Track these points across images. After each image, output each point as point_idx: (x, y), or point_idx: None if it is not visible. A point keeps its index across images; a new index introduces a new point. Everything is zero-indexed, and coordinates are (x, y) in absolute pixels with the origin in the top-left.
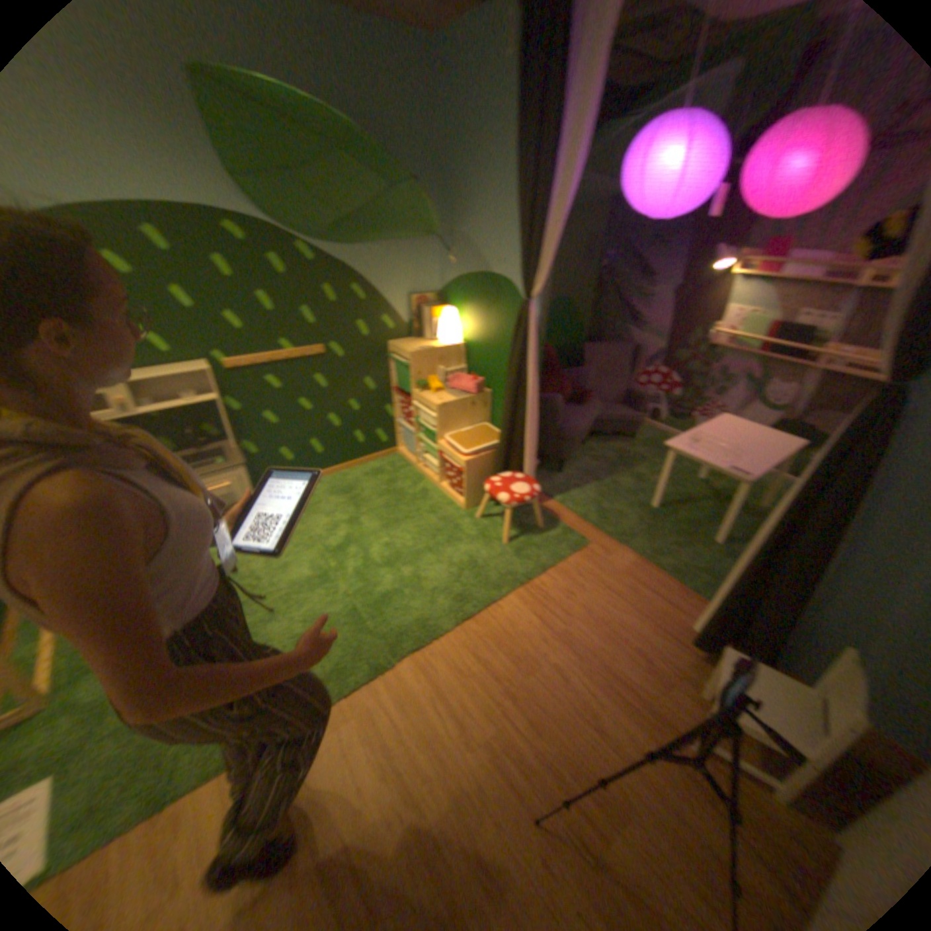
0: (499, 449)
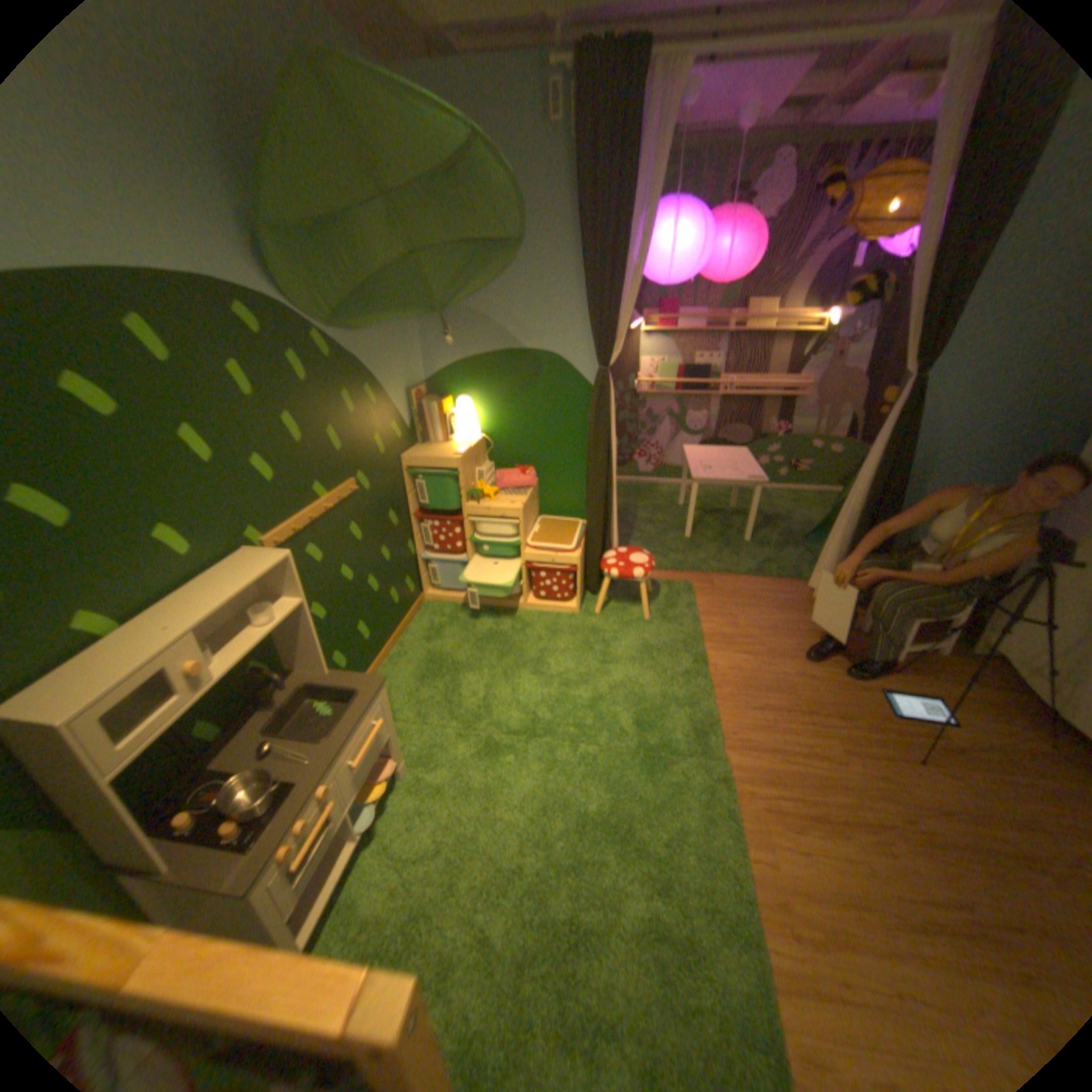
0: (592, 532)
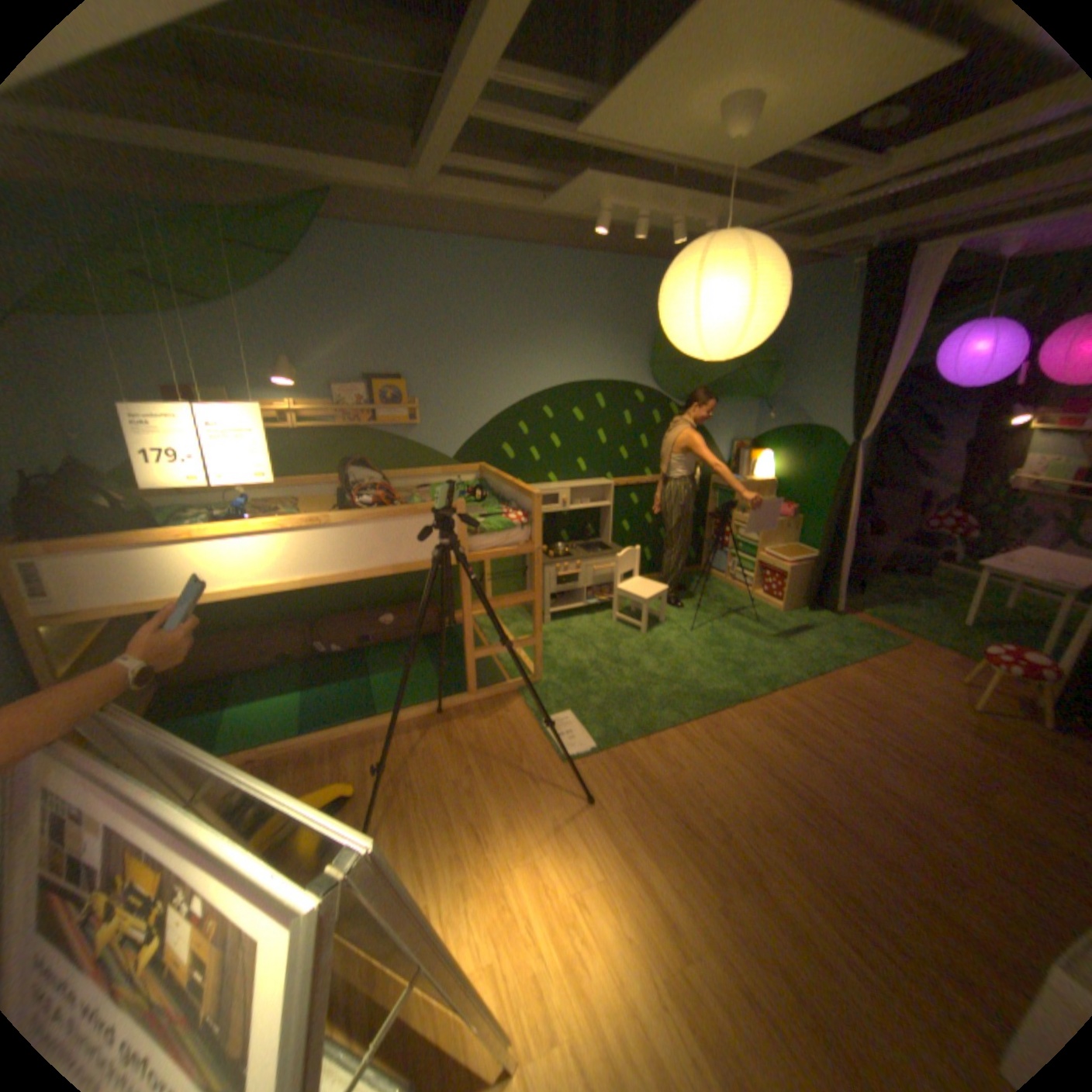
0: (819, 560)
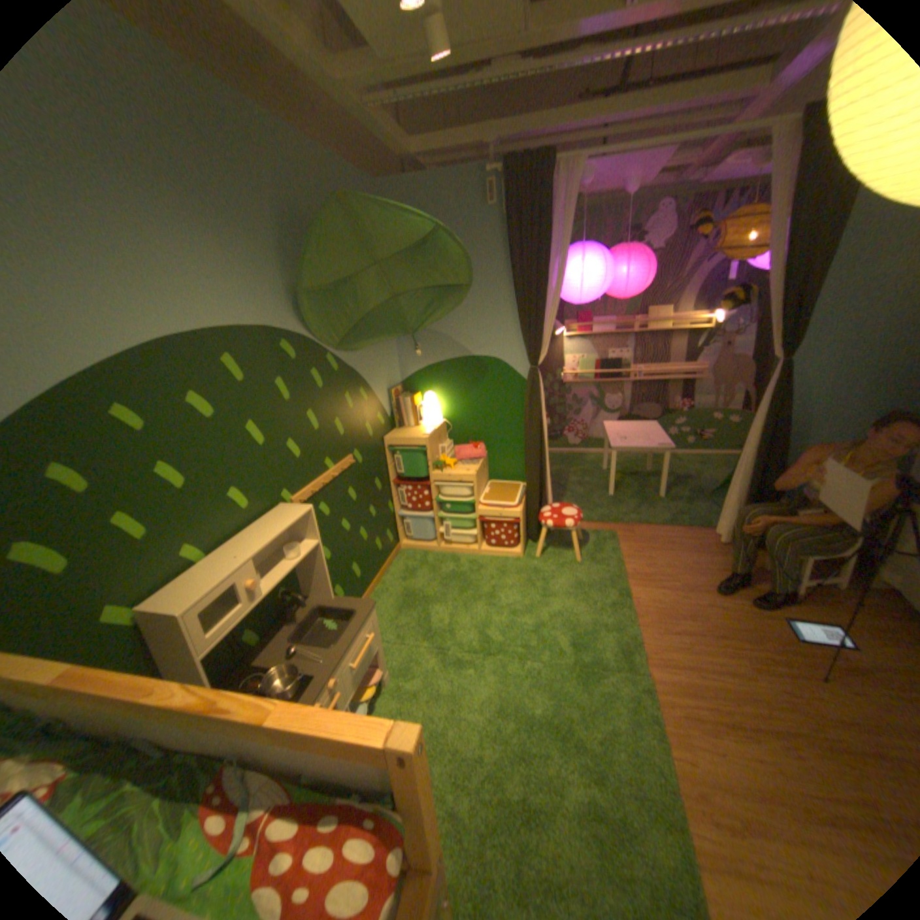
0: (531, 491)
